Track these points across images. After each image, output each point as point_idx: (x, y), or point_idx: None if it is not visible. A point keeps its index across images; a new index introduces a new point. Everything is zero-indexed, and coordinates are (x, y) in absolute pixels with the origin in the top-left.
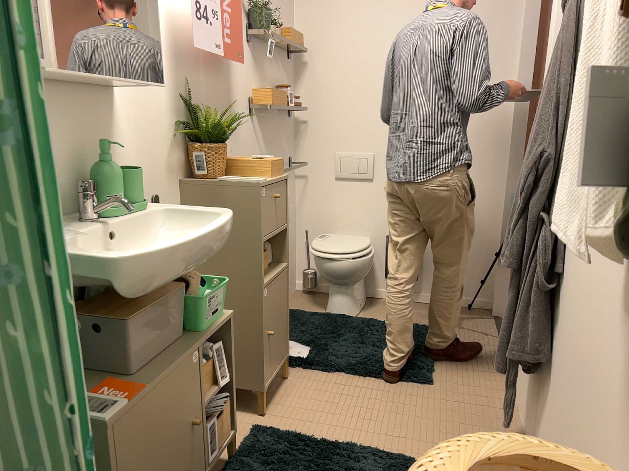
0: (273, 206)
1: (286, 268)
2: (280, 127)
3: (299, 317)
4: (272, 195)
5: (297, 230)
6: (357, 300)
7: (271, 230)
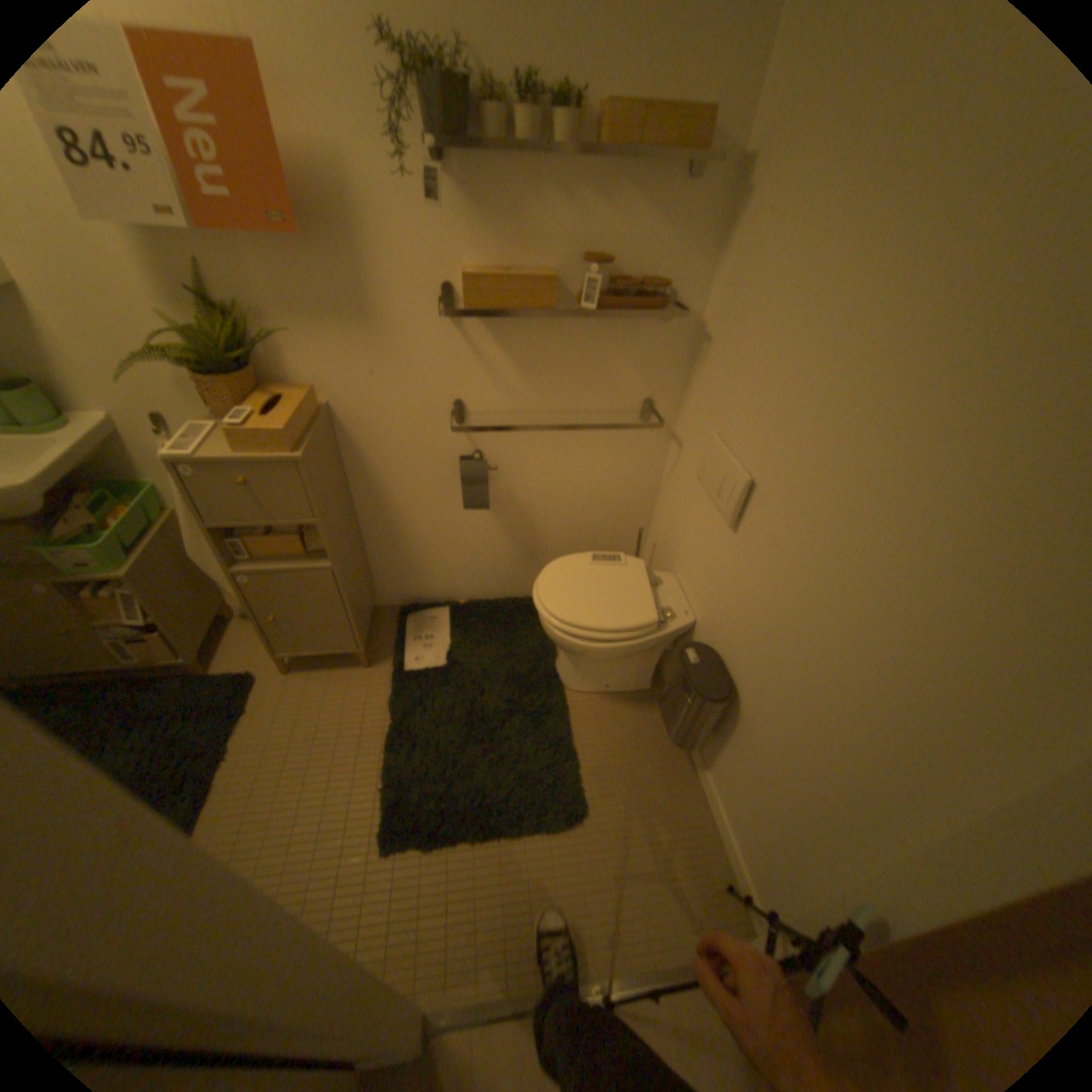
0: (230, 490)
1: (319, 569)
2: (599, 332)
3: (519, 624)
4: (224, 476)
5: (653, 515)
6: (596, 675)
7: (232, 518)
